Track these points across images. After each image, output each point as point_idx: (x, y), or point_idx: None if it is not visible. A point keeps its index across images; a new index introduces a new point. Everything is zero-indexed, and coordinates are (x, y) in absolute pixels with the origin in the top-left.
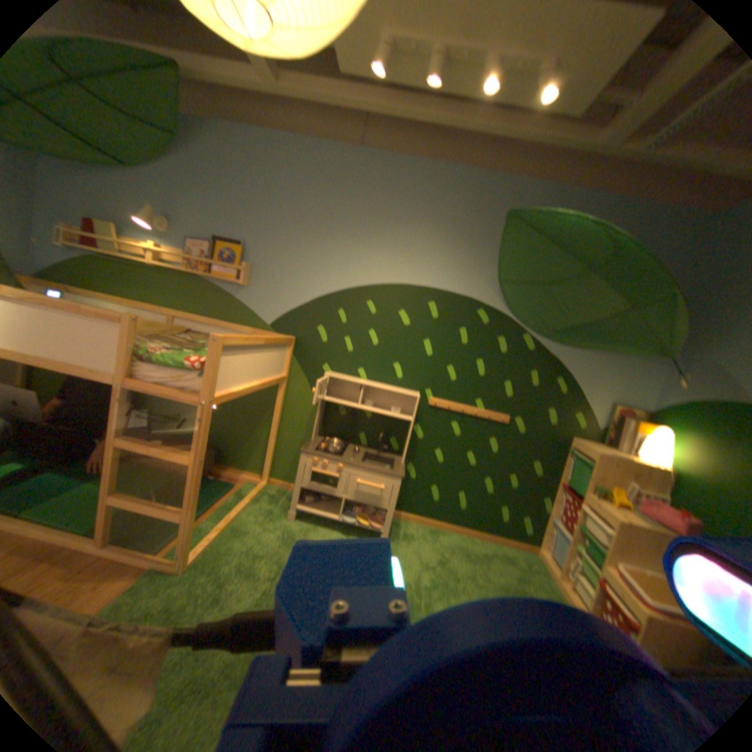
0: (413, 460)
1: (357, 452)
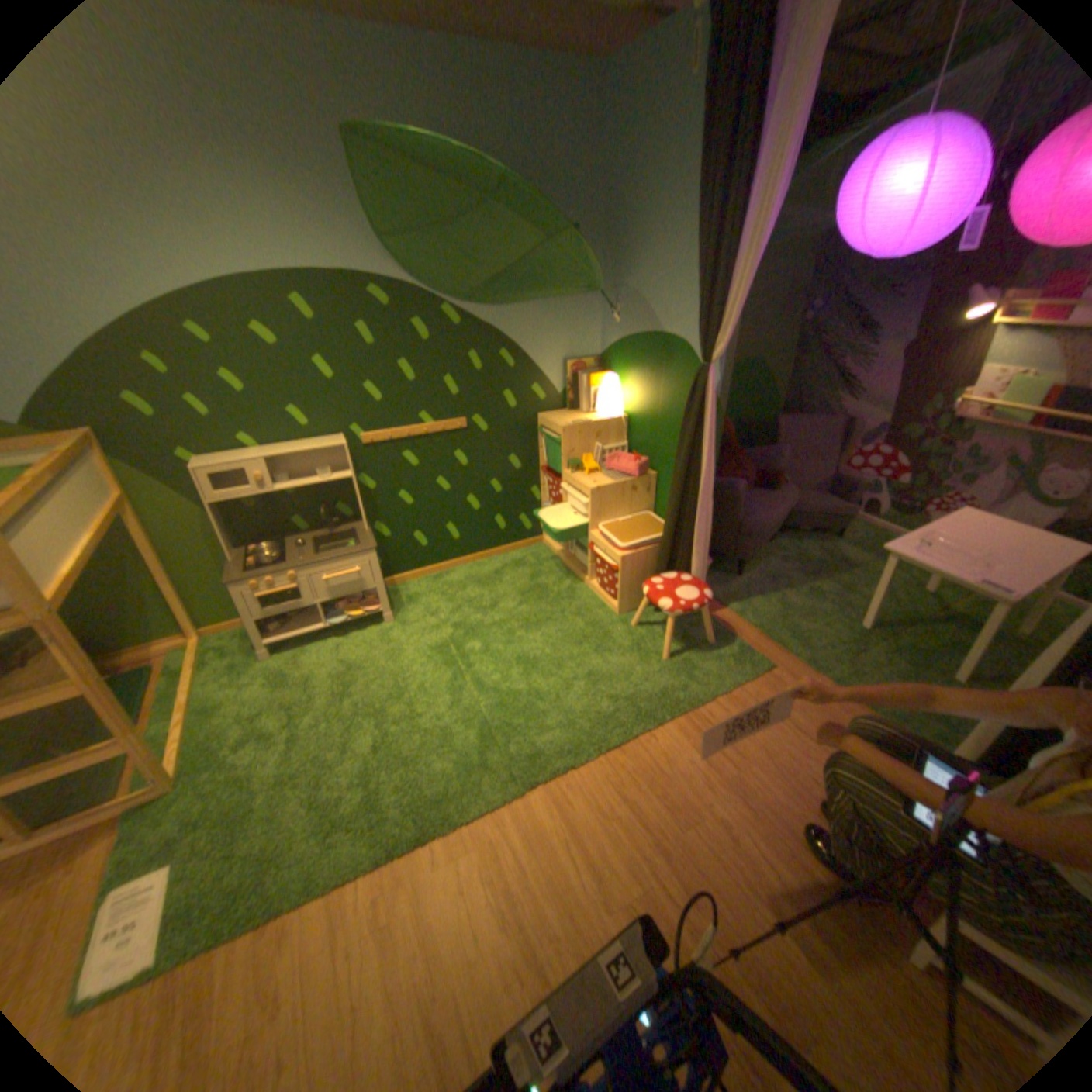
0: (380, 519)
1: (304, 545)
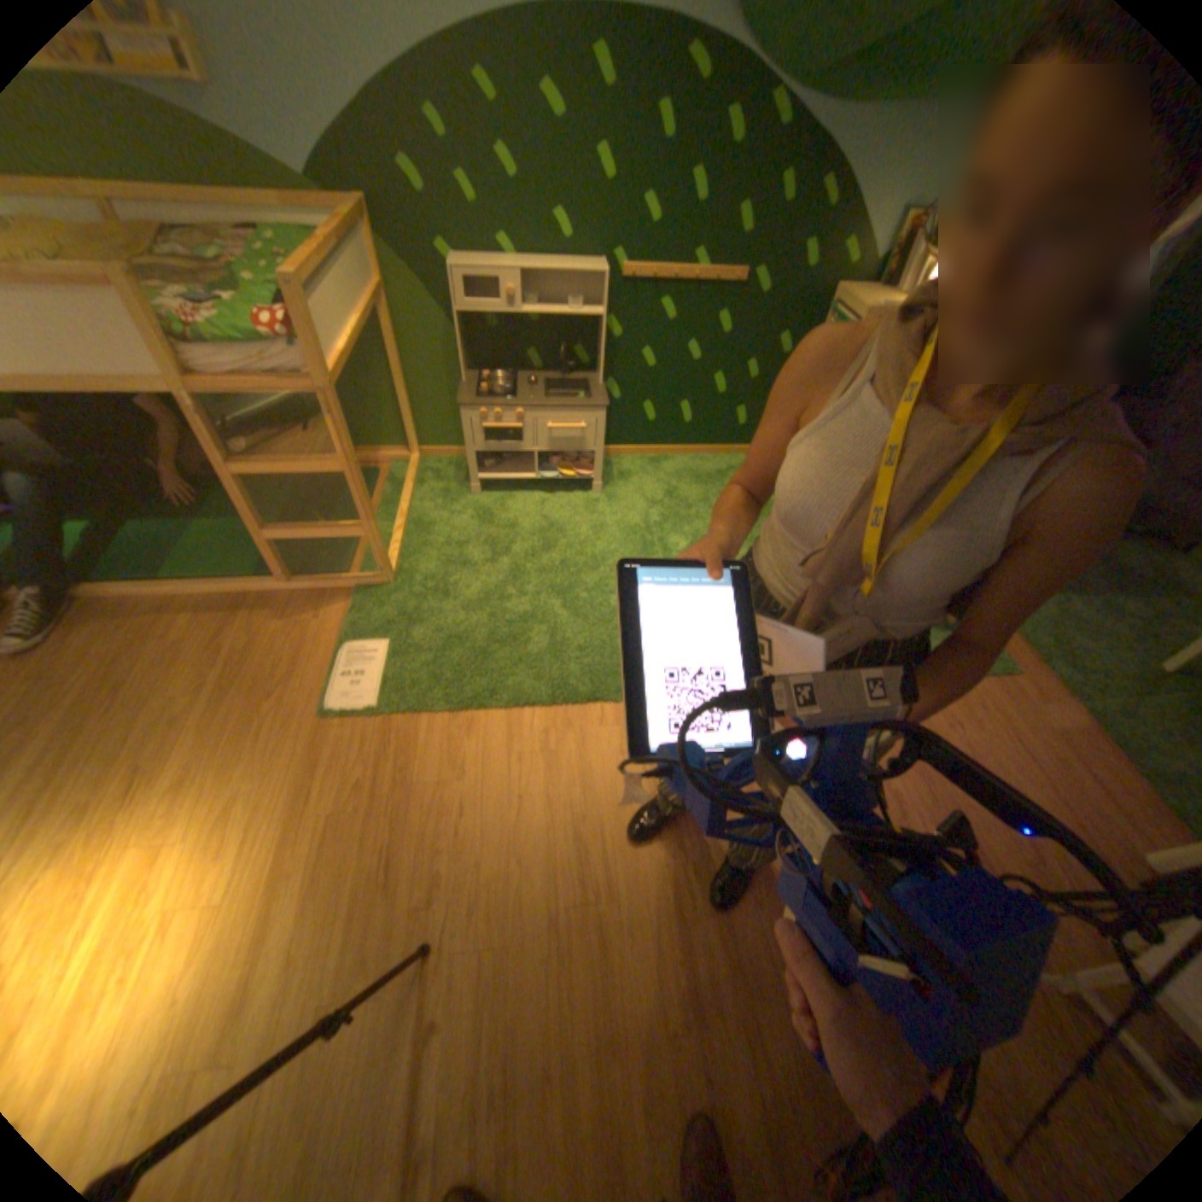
0: (614, 376)
1: (535, 385)
